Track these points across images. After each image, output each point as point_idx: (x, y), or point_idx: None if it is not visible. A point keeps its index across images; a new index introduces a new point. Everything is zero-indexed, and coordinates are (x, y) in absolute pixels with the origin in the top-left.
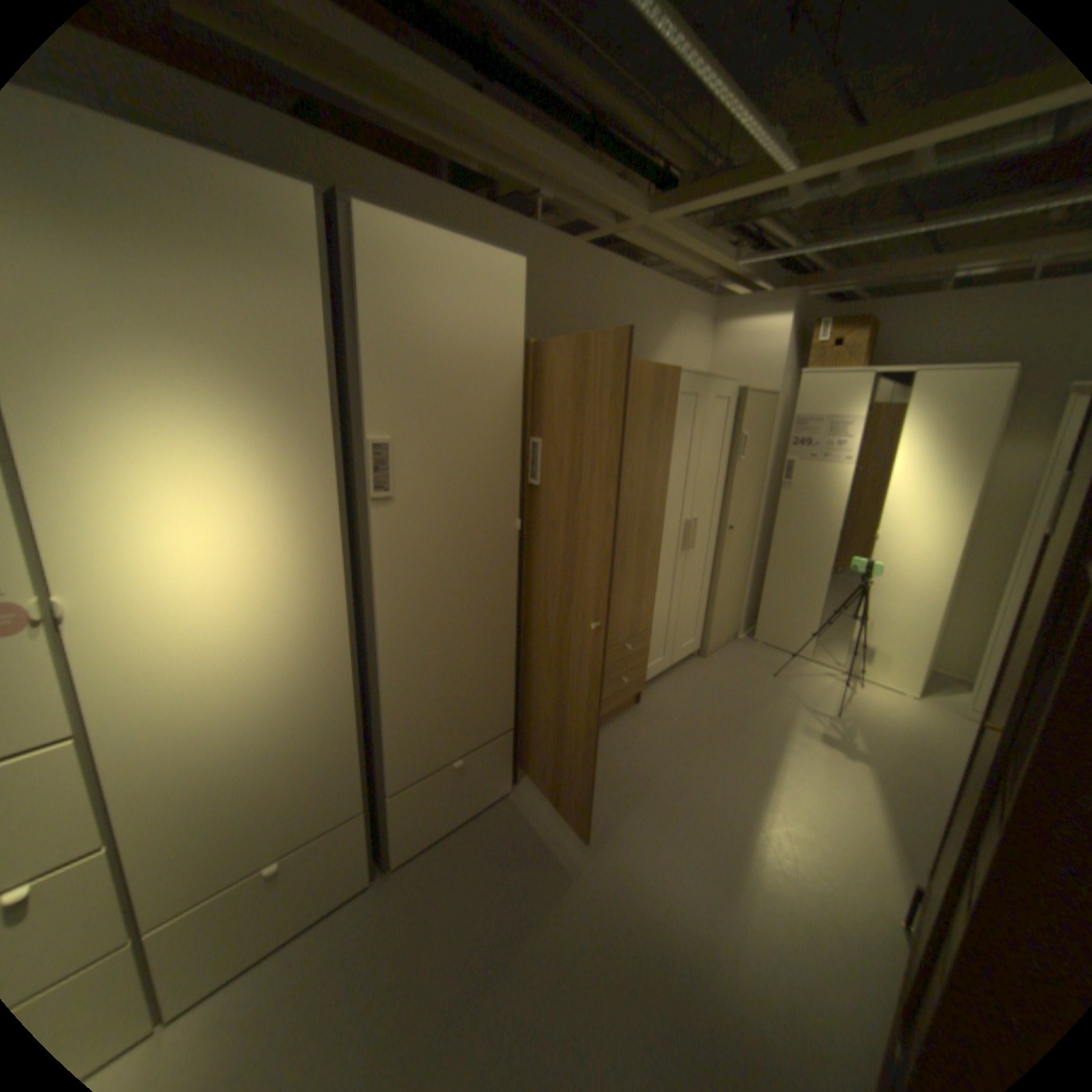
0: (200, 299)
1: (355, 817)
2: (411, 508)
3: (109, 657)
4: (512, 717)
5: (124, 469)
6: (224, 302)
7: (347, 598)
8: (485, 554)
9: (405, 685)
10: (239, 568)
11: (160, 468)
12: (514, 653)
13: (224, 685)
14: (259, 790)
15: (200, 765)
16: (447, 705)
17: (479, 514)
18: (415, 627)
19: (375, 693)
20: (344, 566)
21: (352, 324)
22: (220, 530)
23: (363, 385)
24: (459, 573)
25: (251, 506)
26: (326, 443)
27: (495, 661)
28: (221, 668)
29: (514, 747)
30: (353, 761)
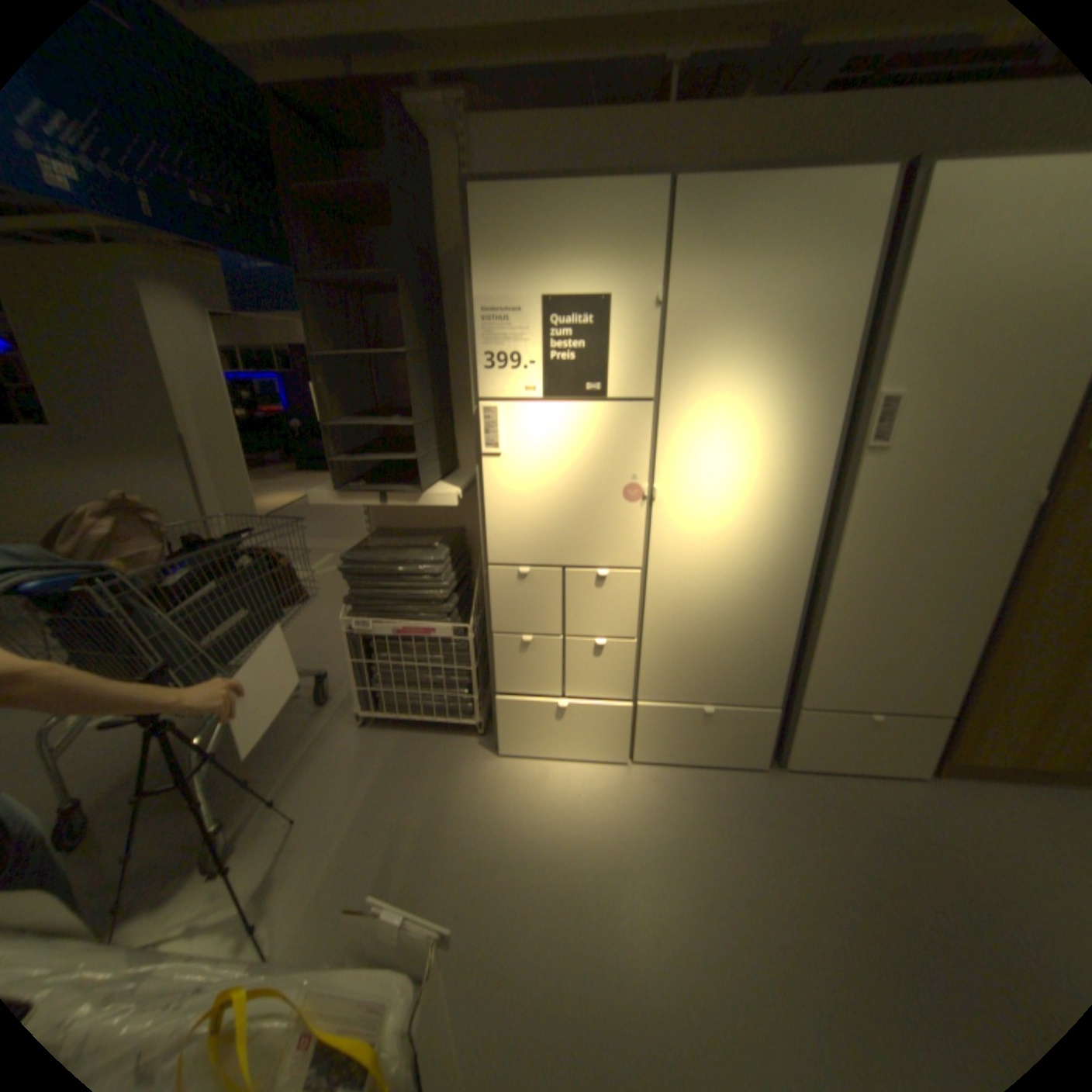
0: (781, 286)
1: (774, 709)
2: (906, 459)
3: (667, 528)
4: (960, 706)
5: (704, 411)
6: (796, 285)
7: (820, 530)
8: (983, 520)
9: (849, 622)
10: (750, 488)
11: (723, 411)
12: (986, 639)
13: (718, 568)
14: (718, 651)
15: (691, 616)
16: (886, 658)
17: (989, 475)
18: (876, 573)
19: (820, 618)
20: (826, 502)
21: (898, 283)
22: (746, 458)
23: (892, 340)
24: (942, 534)
25: (770, 443)
26: (842, 394)
27: (957, 638)
28: (720, 556)
29: (951, 740)
30: (786, 665)
